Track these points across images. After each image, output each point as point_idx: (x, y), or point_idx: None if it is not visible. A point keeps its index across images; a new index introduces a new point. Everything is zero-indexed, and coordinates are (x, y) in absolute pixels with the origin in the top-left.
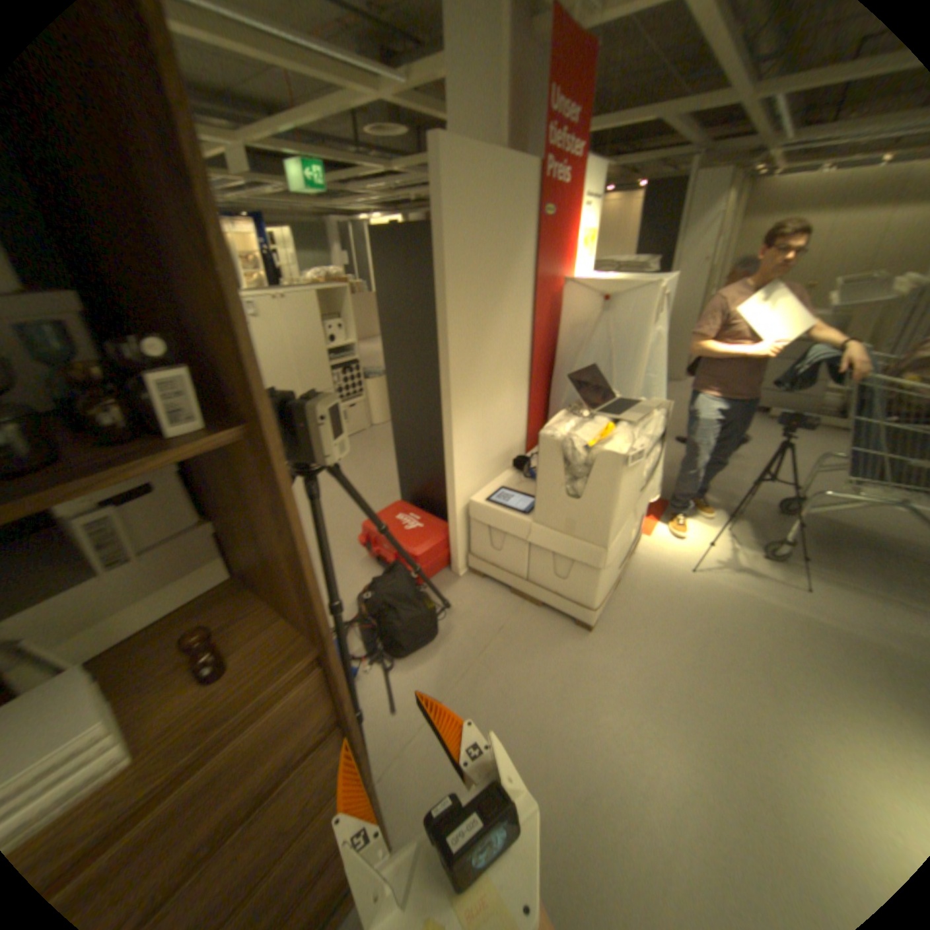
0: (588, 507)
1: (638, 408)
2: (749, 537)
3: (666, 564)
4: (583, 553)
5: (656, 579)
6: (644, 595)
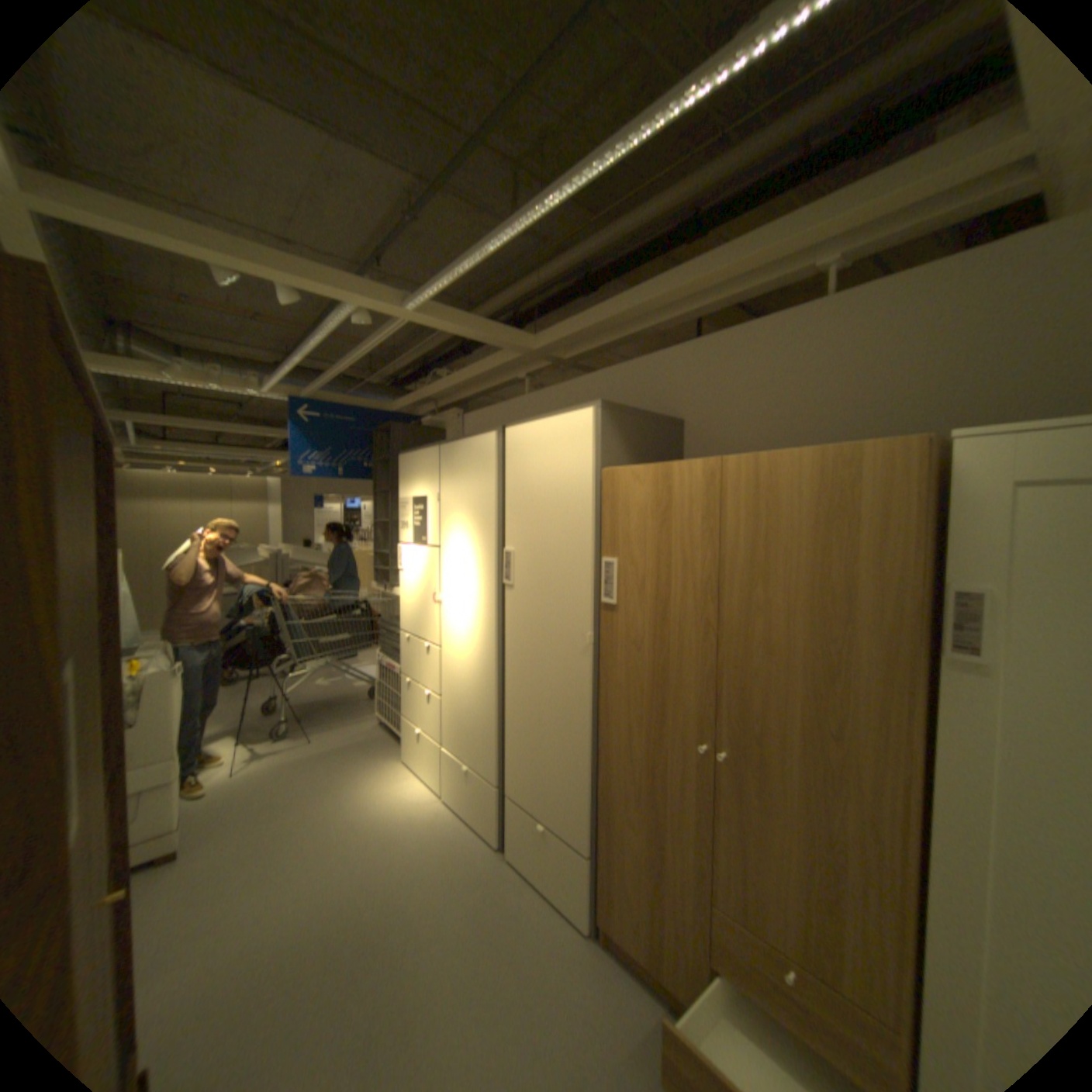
0: (145, 730)
1: (140, 652)
2: (253, 739)
3: (203, 787)
4: (149, 778)
5: (202, 800)
6: (201, 813)
